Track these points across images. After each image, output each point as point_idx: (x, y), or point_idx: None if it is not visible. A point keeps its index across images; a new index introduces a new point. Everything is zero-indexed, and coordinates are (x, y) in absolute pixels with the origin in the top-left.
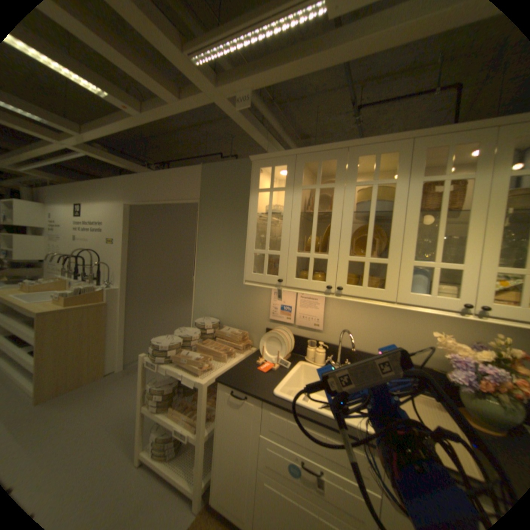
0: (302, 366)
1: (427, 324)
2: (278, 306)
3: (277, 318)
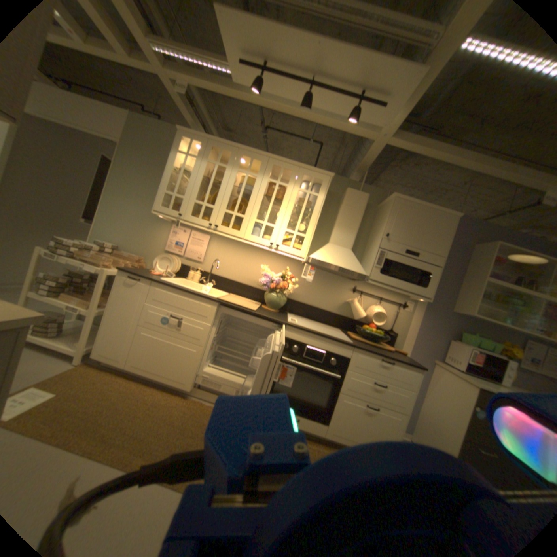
0: (182, 280)
1: (261, 264)
2: (173, 242)
3: (171, 250)
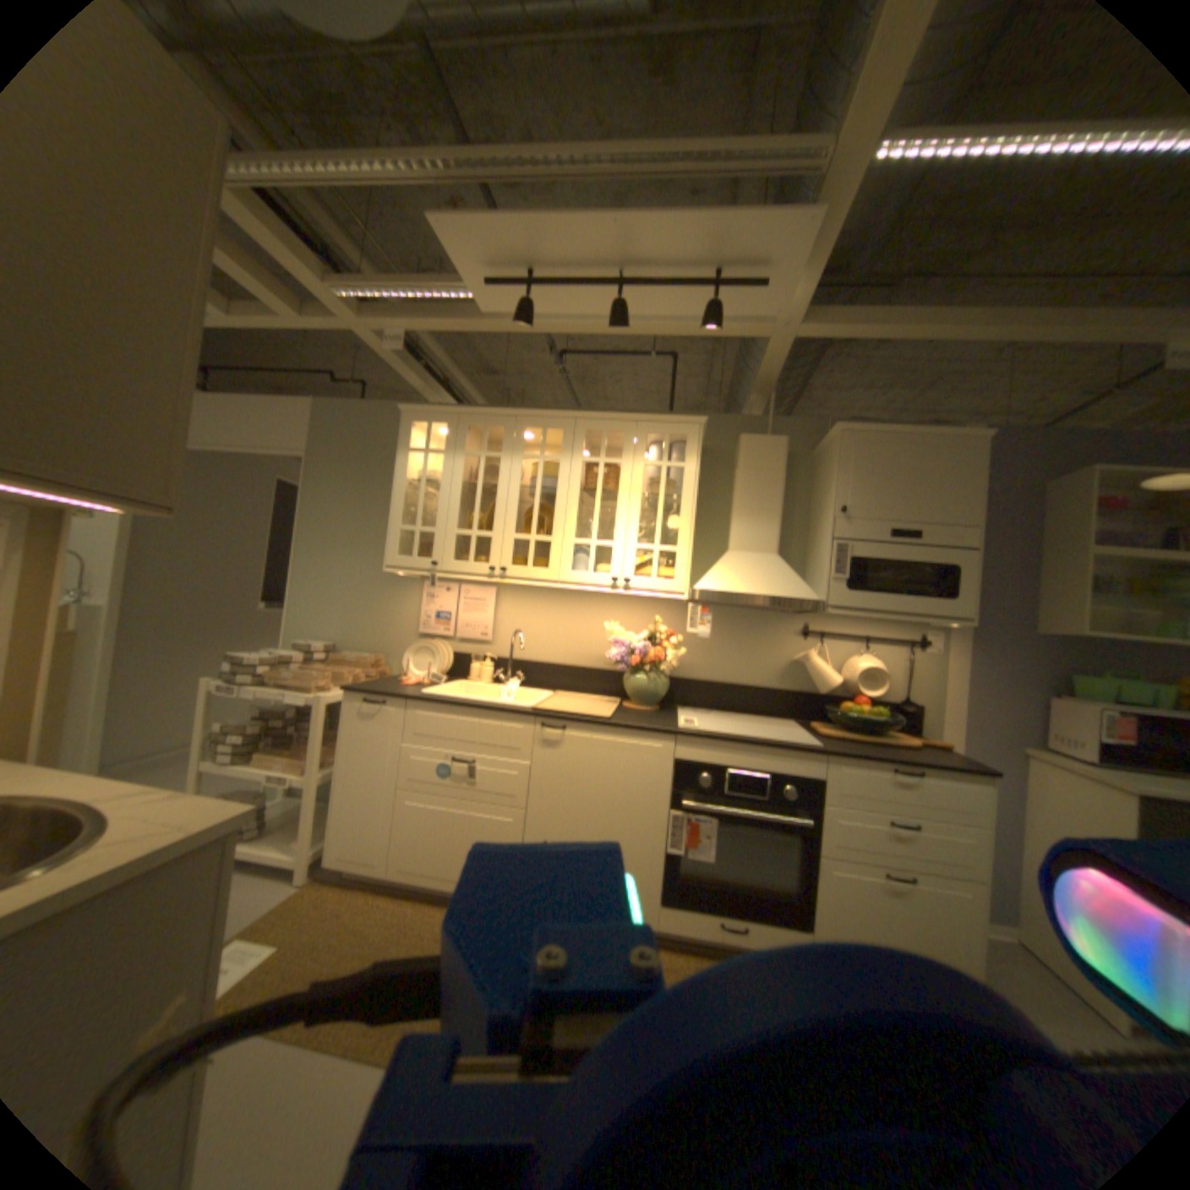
0: (460, 684)
1: (604, 620)
2: (431, 613)
3: (429, 630)
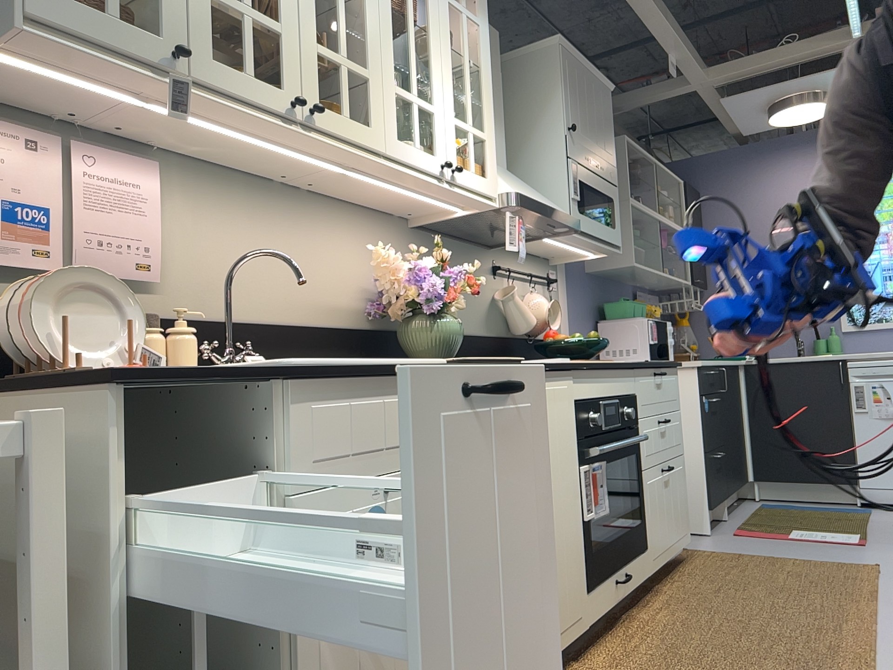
0: None
1: (333, 246)
2: None
3: None
